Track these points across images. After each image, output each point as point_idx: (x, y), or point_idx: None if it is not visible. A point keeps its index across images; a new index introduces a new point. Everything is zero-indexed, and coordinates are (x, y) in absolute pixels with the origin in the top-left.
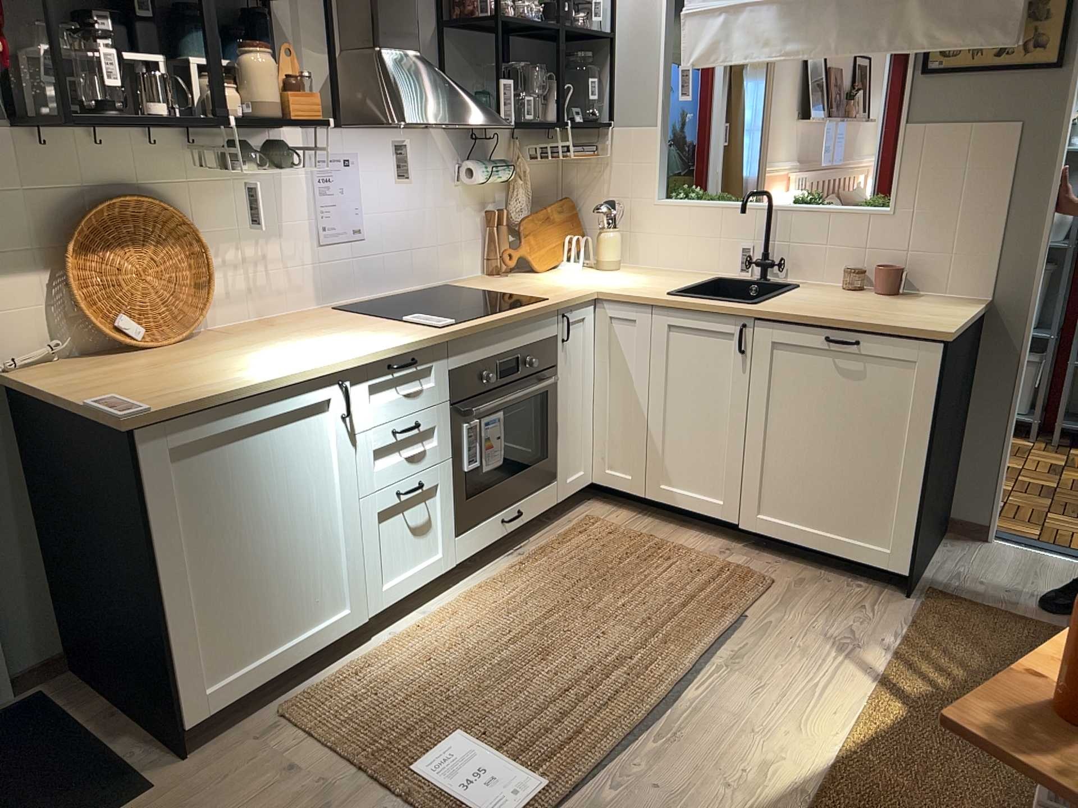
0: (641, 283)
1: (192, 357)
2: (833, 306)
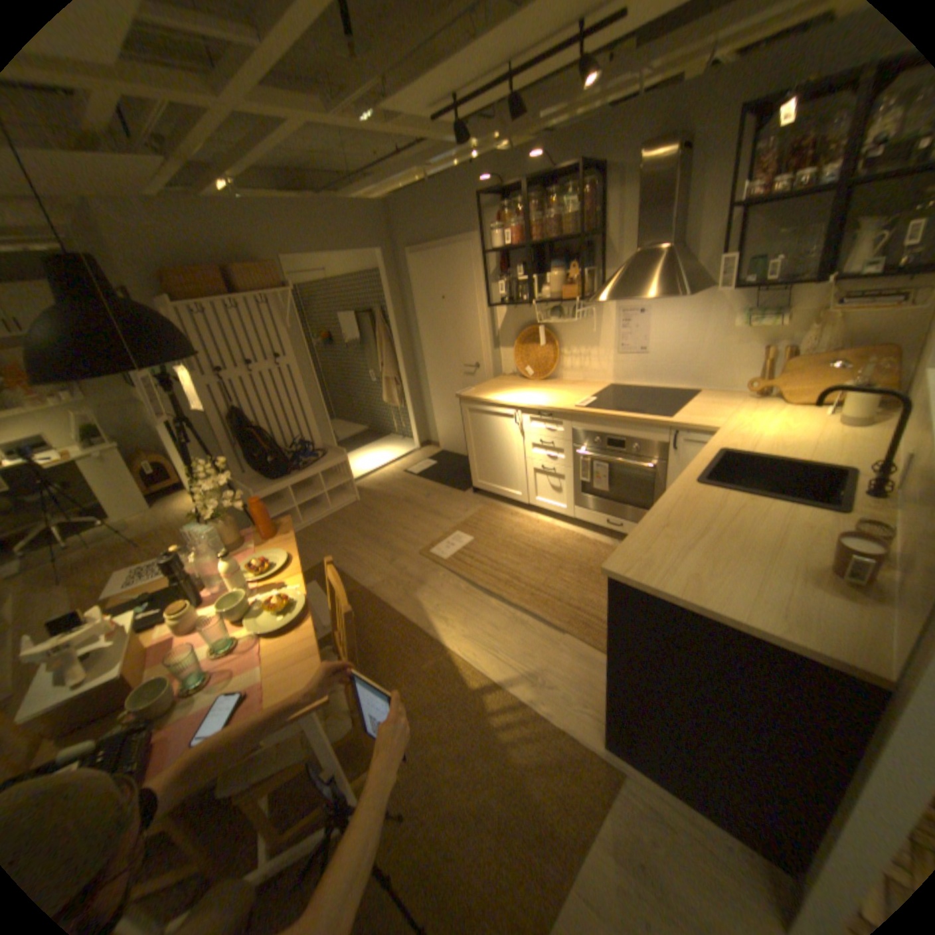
0: (774, 439)
1: (520, 386)
2: (710, 520)
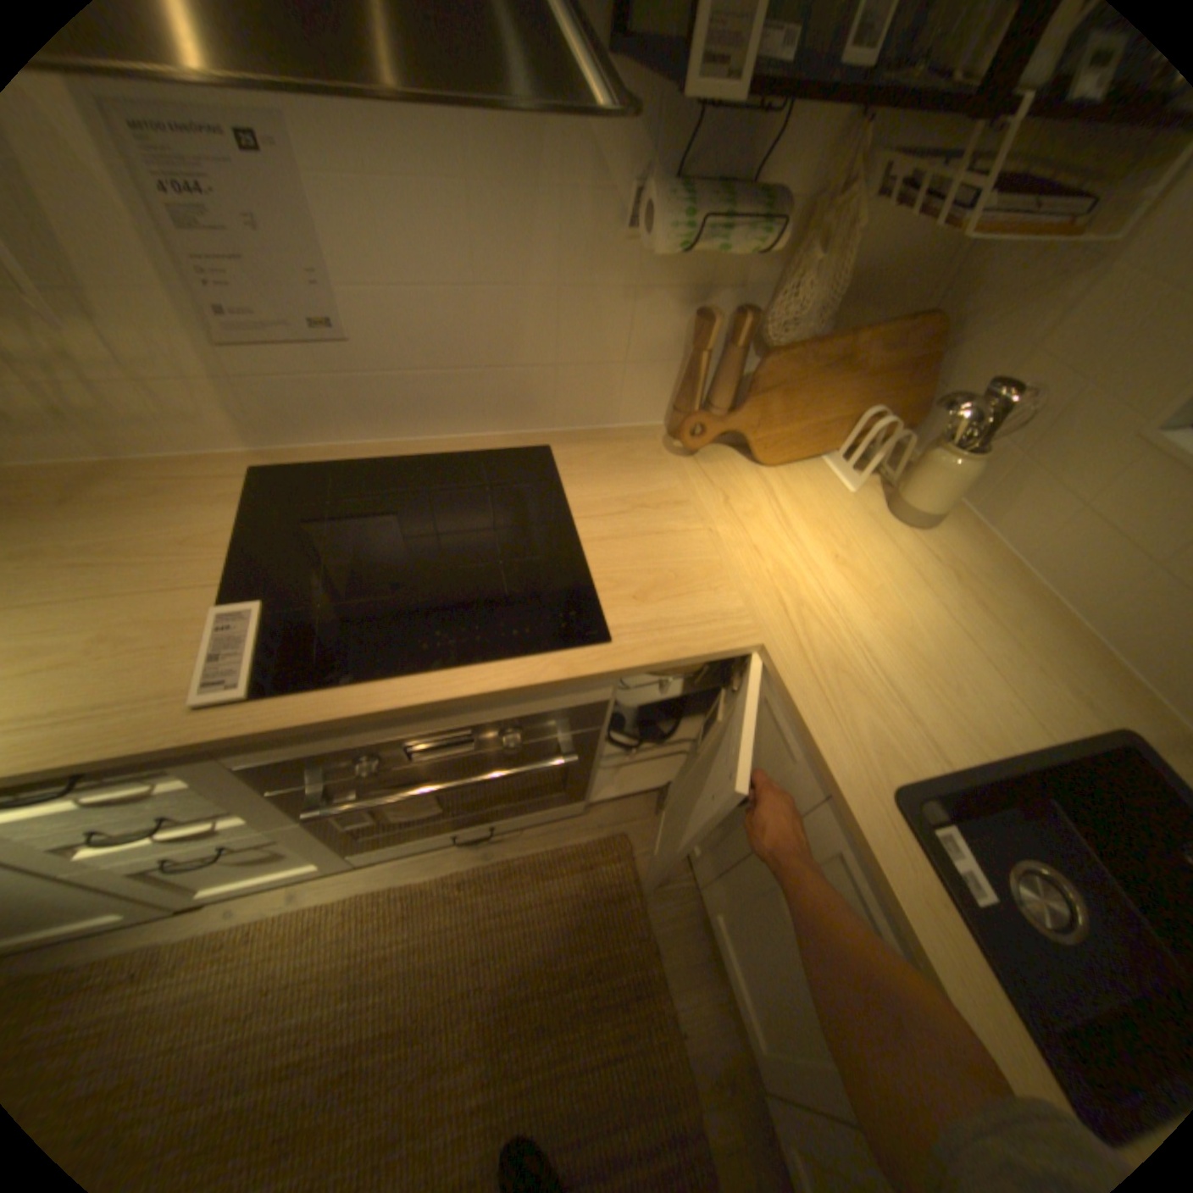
0: (897, 651)
1: None
2: None
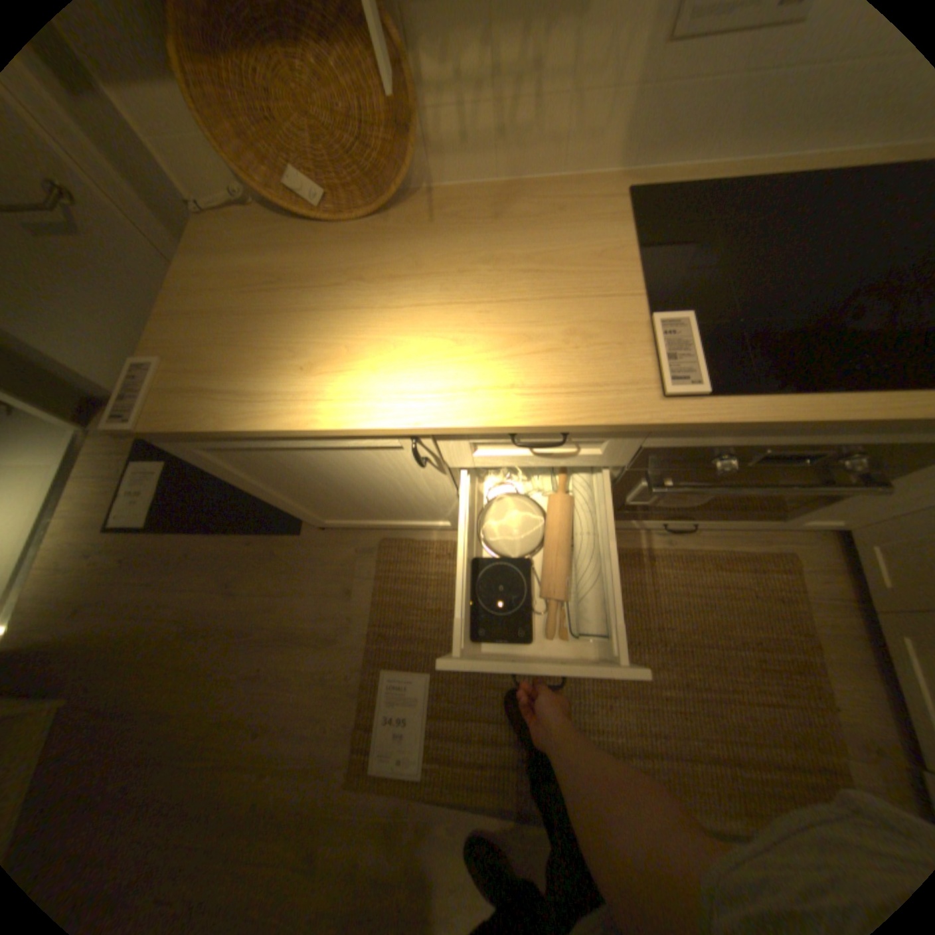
0: None
1: (324, 275)
2: None
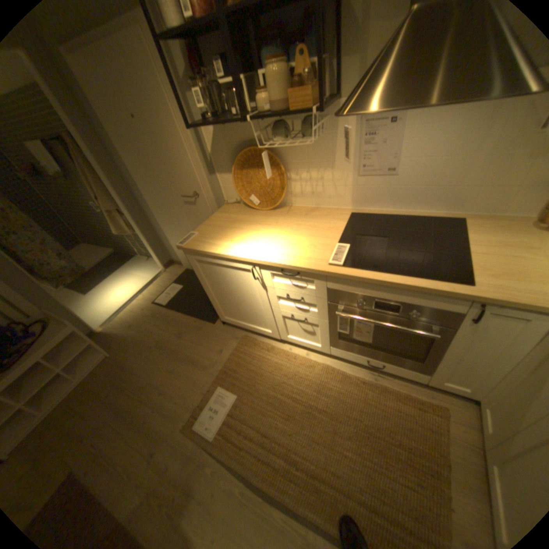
0: None
1: (250, 222)
2: None
